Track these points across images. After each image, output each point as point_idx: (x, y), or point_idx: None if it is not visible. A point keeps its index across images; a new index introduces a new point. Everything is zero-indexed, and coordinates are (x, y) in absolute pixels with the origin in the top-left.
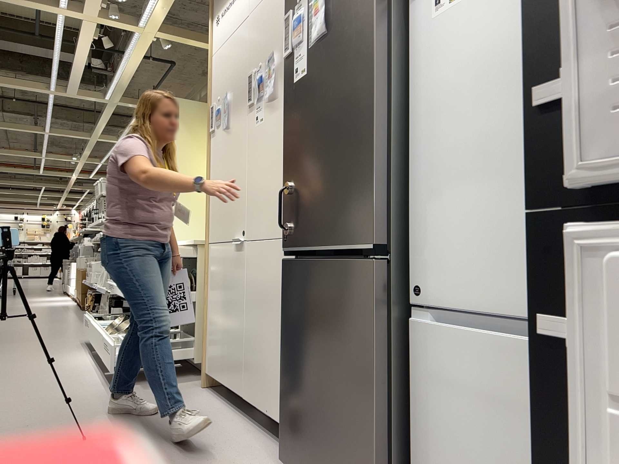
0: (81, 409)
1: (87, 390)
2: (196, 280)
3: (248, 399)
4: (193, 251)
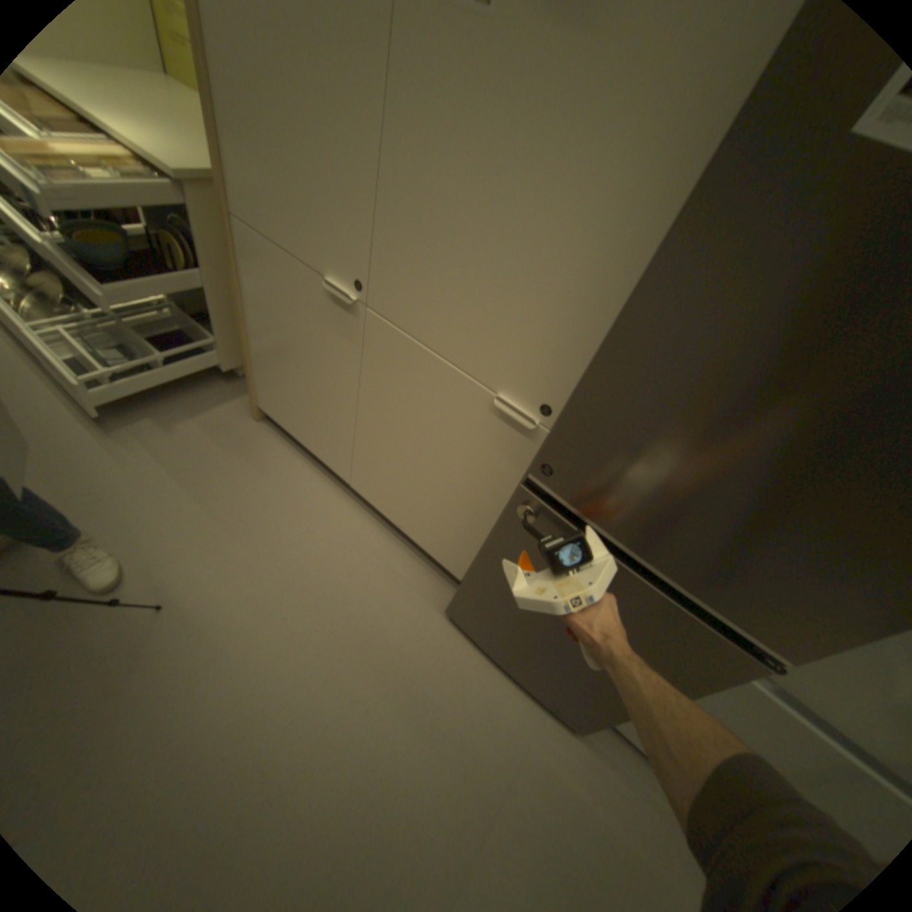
0: (91, 507)
1: (62, 442)
2: (194, 243)
3: (363, 491)
4: (177, 189)
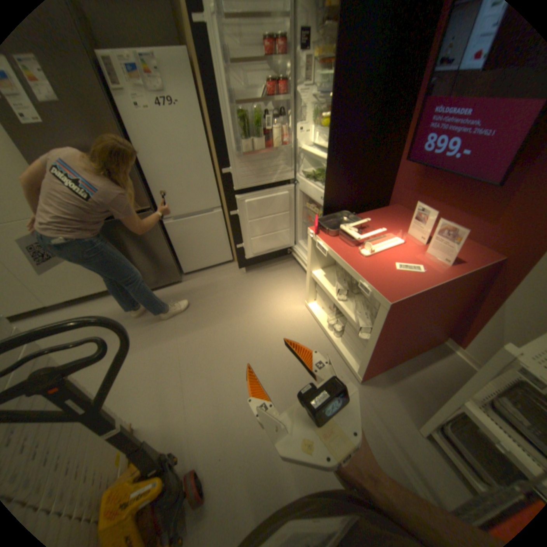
0: None
1: None
2: None
3: (52, 302)
4: None
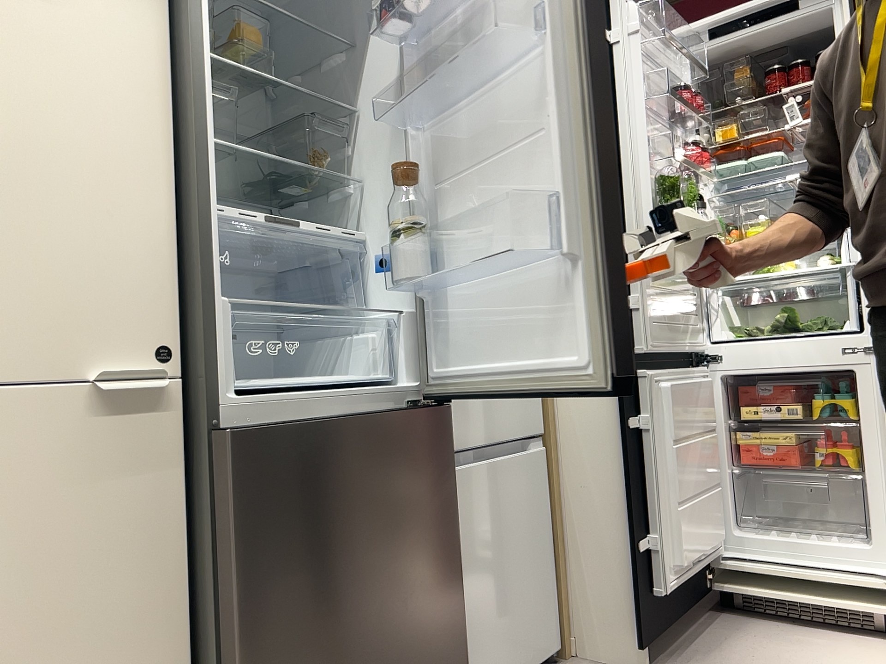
0: None
1: None
2: None
3: None
4: None
